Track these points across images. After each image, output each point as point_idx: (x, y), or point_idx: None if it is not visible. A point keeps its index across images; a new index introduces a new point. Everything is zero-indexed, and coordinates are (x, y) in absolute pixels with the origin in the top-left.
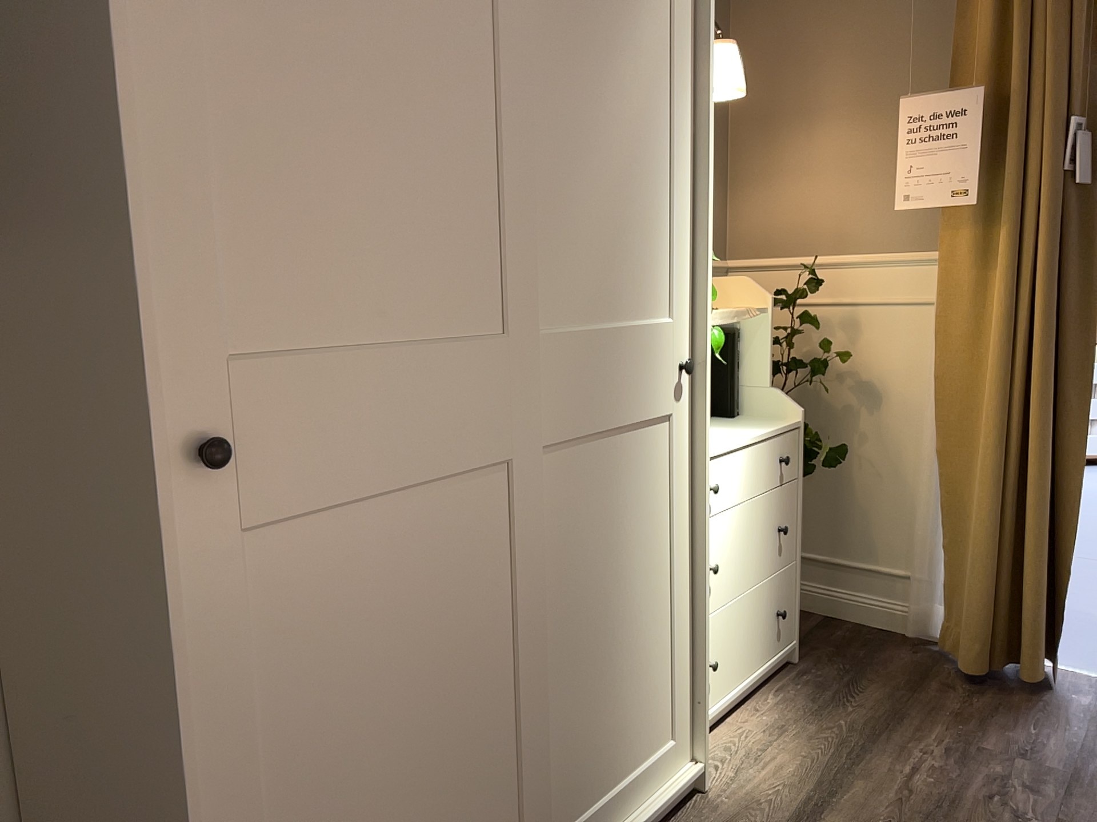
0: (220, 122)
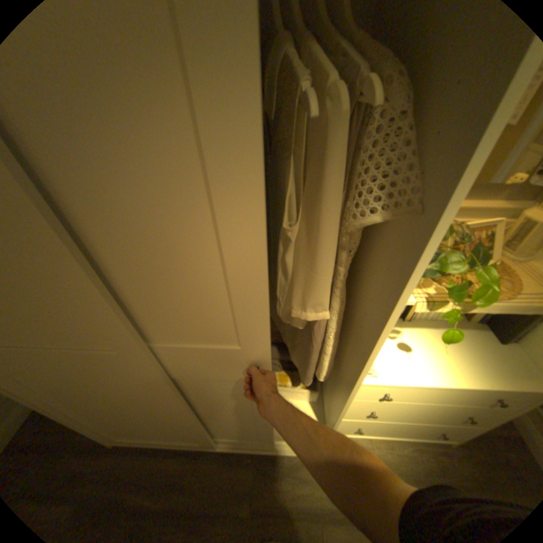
0: None
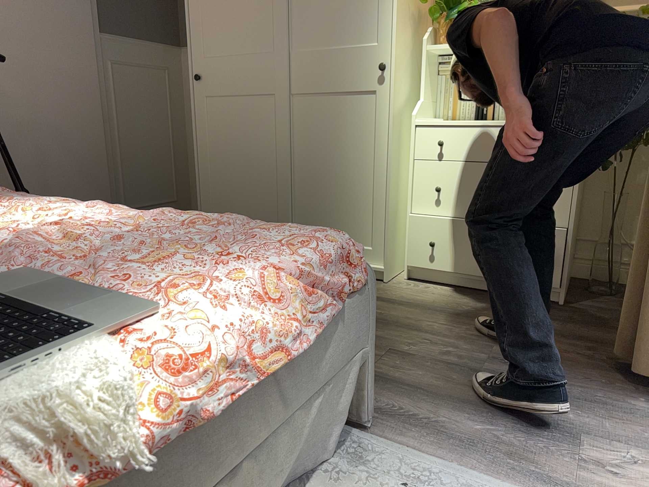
0: (197, 4)
